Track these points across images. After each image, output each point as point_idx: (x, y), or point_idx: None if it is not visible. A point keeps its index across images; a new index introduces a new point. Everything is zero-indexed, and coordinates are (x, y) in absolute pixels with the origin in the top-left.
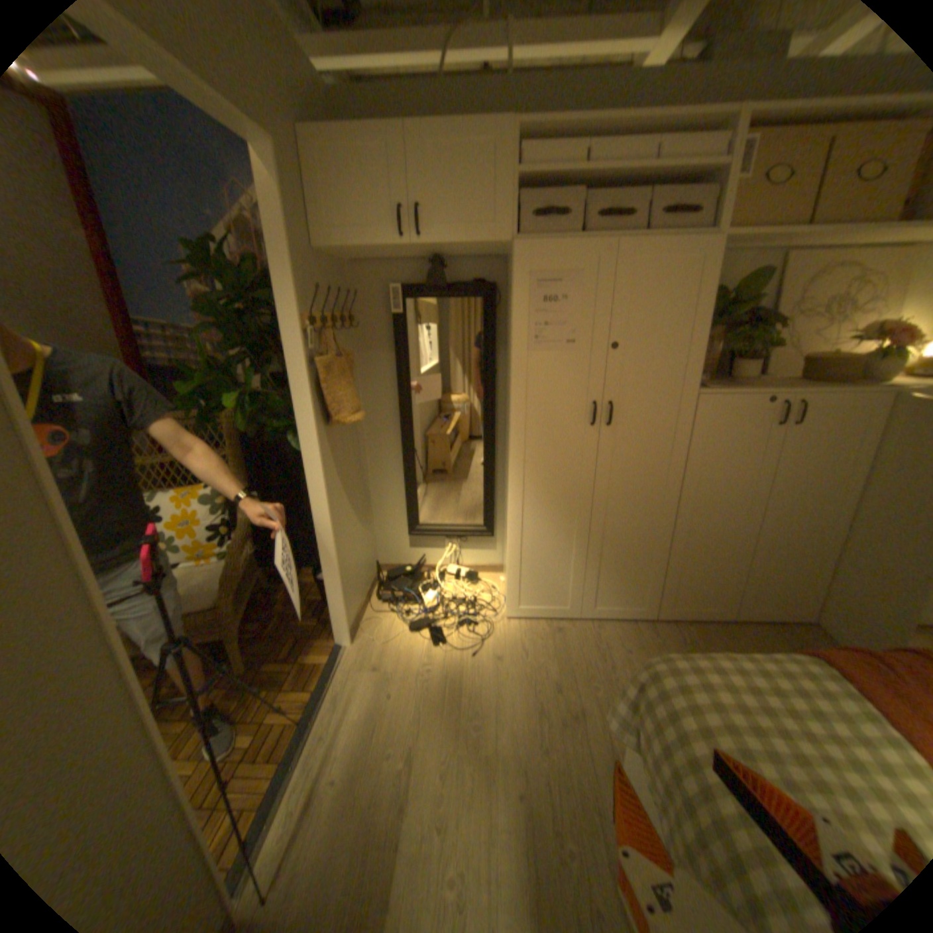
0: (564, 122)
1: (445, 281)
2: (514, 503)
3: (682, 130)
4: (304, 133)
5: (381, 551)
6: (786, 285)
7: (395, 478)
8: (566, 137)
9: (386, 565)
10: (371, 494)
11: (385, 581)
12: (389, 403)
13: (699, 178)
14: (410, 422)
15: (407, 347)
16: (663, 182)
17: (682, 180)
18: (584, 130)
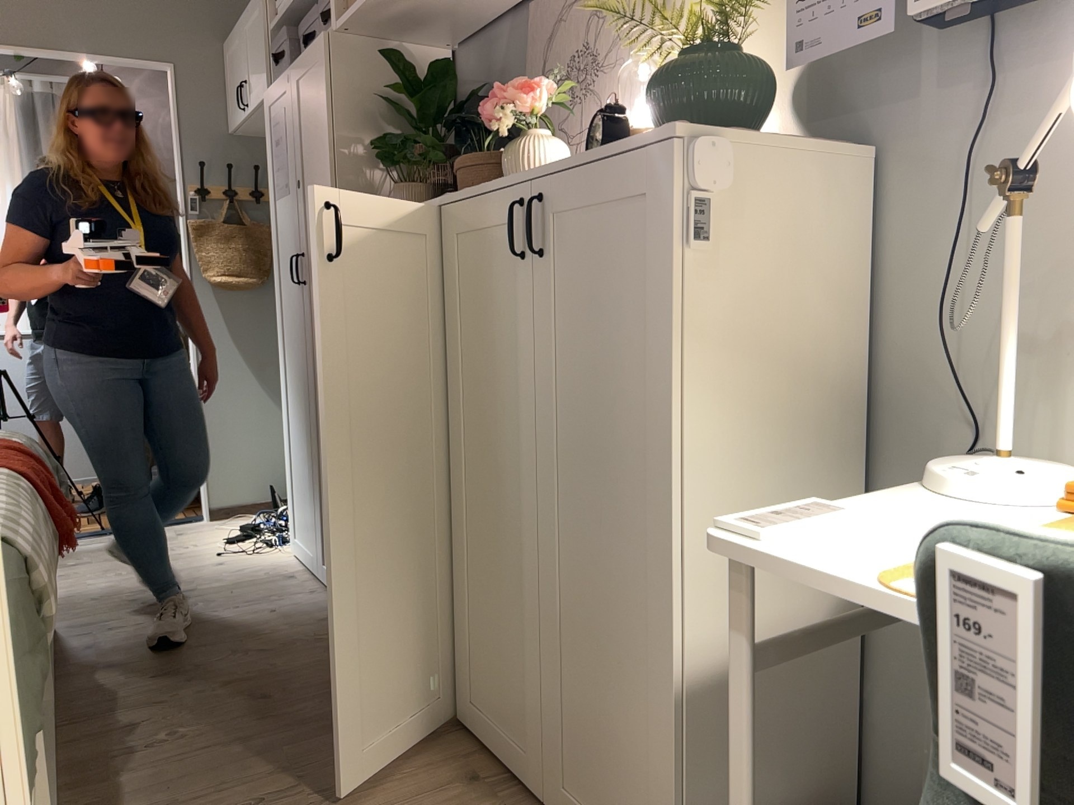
0: None
1: None
2: (281, 384)
3: None
4: (224, 46)
5: None
6: (531, 55)
7: None
8: None
9: None
10: None
11: None
12: None
13: None
14: None
15: None
16: None
17: None
18: None
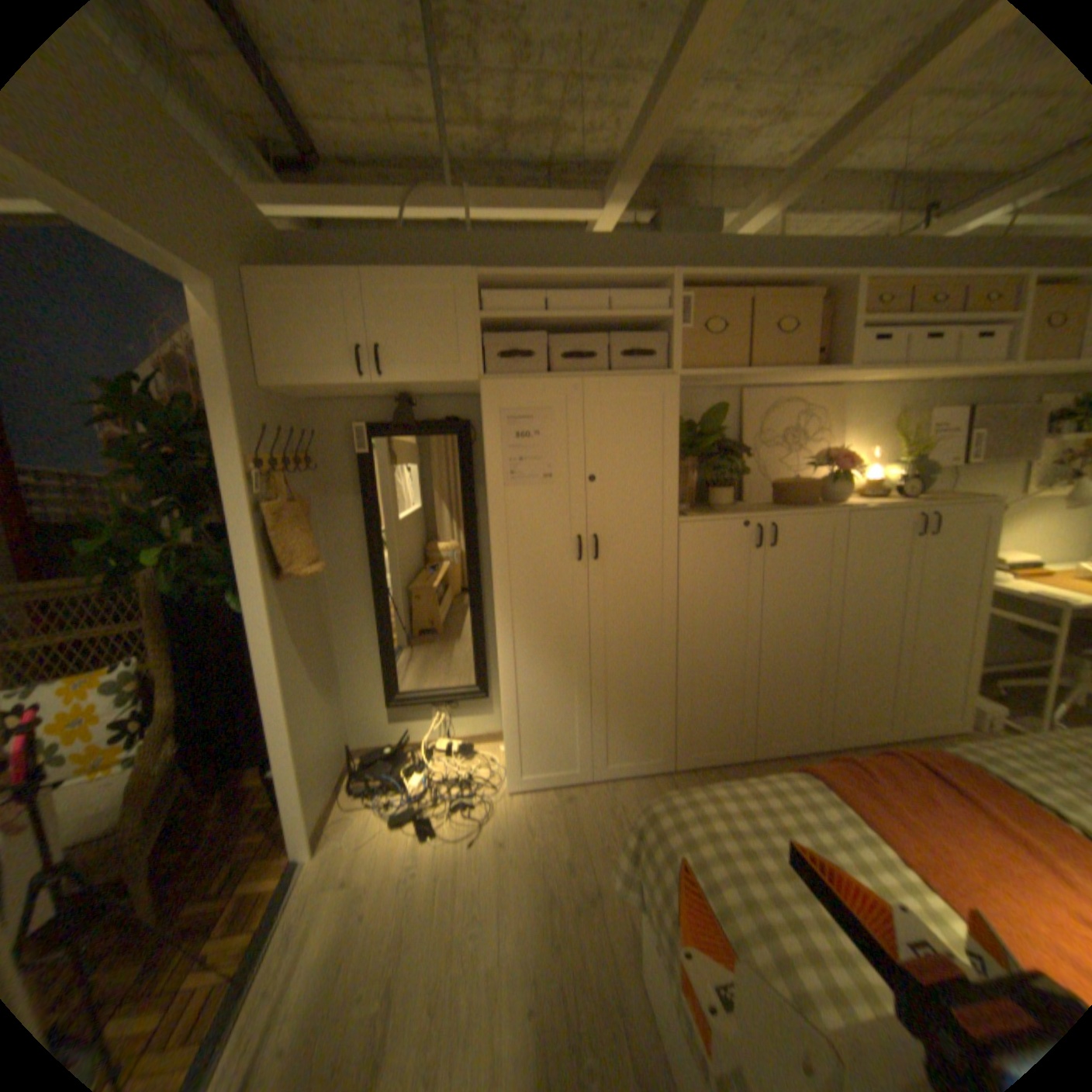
0: (520, 276)
1: (414, 418)
2: (504, 652)
3: (629, 286)
4: (251, 274)
5: (351, 731)
6: (744, 418)
7: (366, 638)
8: (524, 287)
9: (358, 749)
10: (336, 661)
11: (356, 770)
12: (356, 551)
13: (649, 326)
14: (382, 571)
15: (374, 488)
16: (619, 328)
17: (636, 327)
18: (540, 282)
